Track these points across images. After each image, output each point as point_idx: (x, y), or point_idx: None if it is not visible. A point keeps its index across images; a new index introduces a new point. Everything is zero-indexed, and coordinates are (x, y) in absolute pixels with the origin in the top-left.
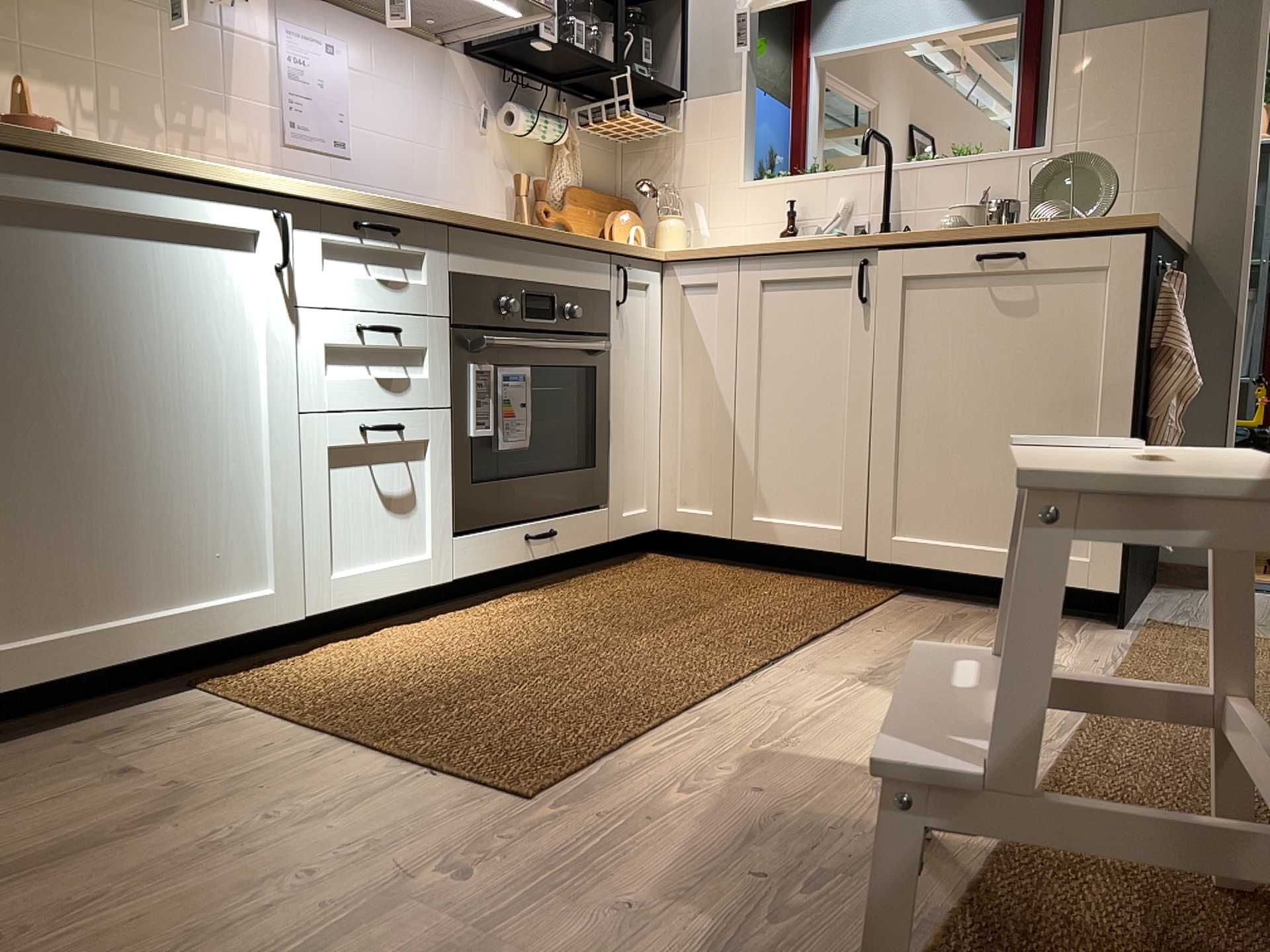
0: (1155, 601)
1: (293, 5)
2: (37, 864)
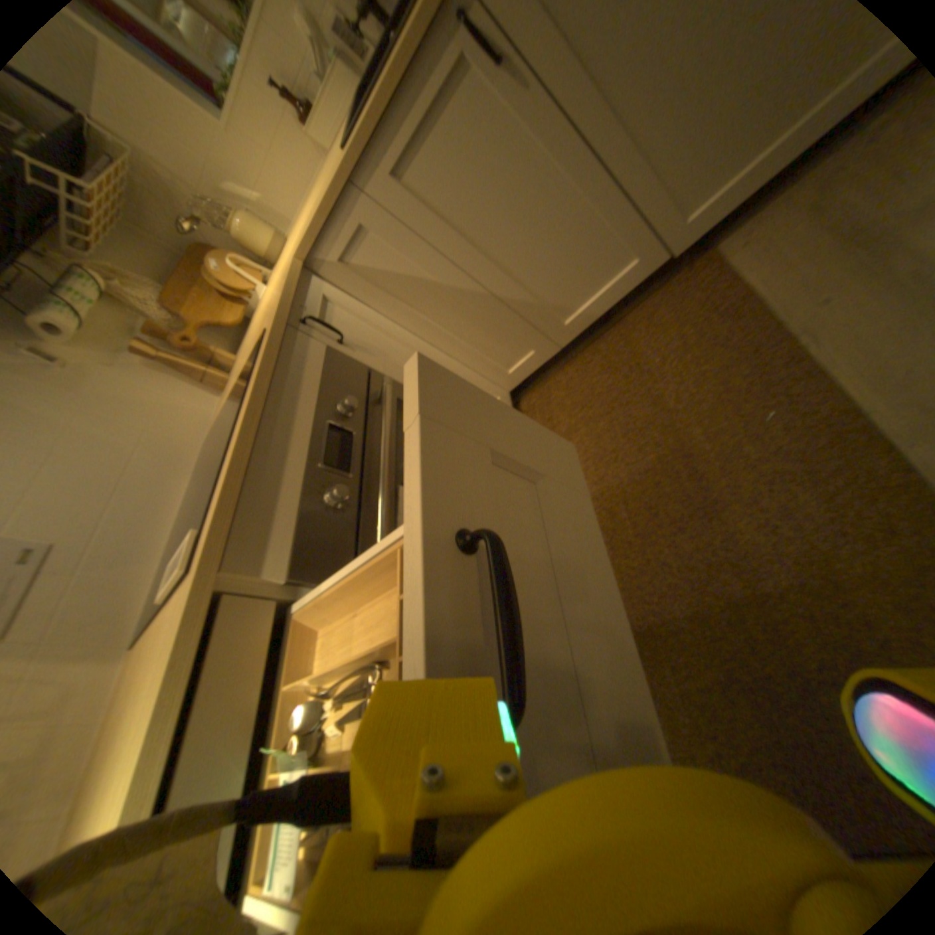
0: None
1: None
2: None
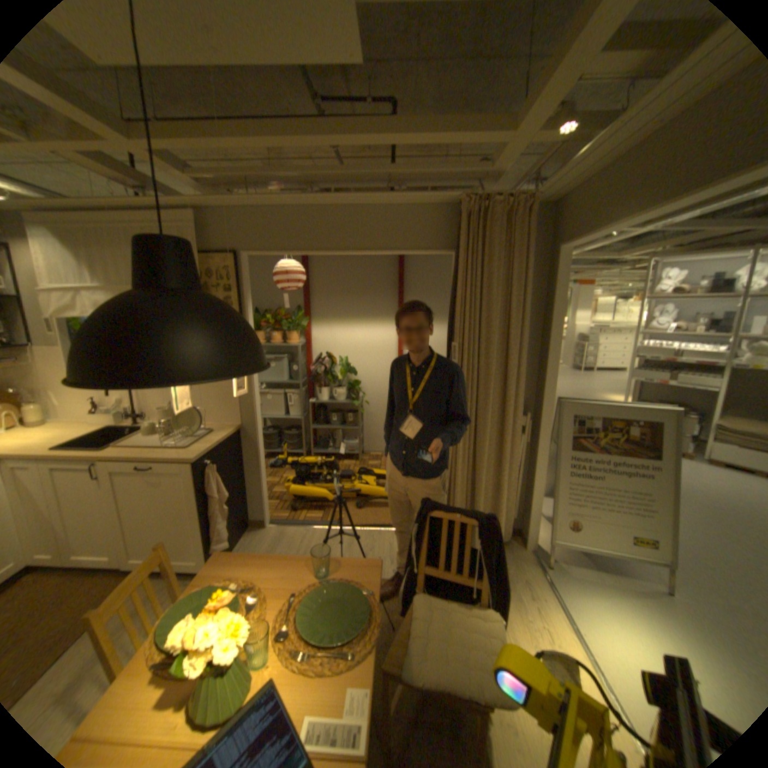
0: (236, 550)
1: None
2: None
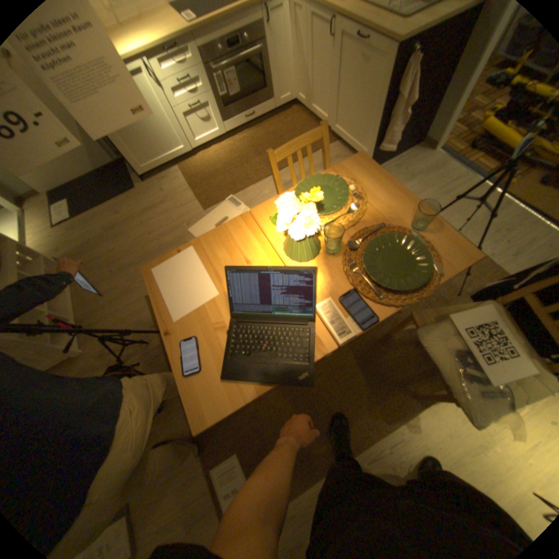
0: (401, 158)
1: None
2: (149, 209)
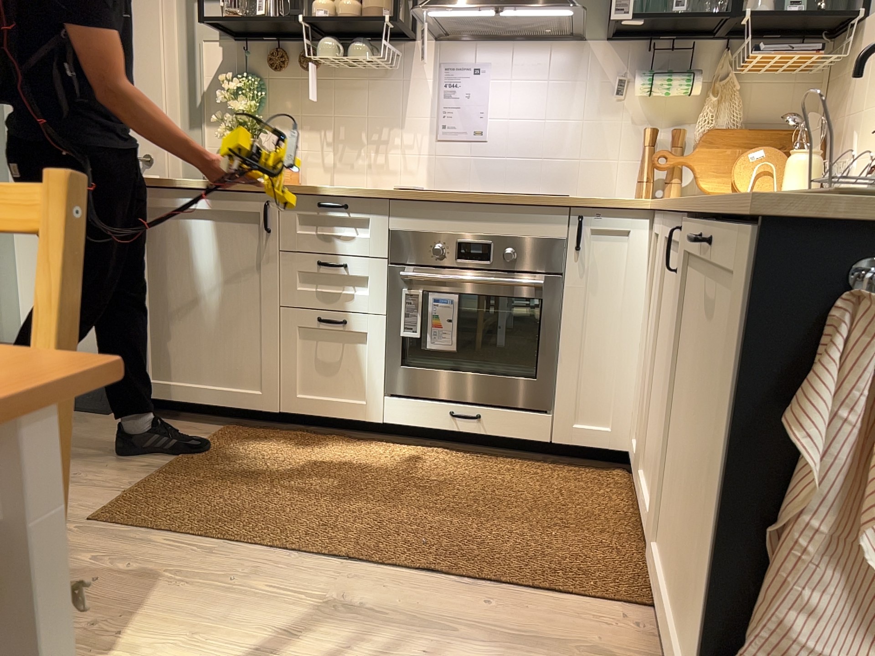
0: None
1: (448, 47)
2: None
